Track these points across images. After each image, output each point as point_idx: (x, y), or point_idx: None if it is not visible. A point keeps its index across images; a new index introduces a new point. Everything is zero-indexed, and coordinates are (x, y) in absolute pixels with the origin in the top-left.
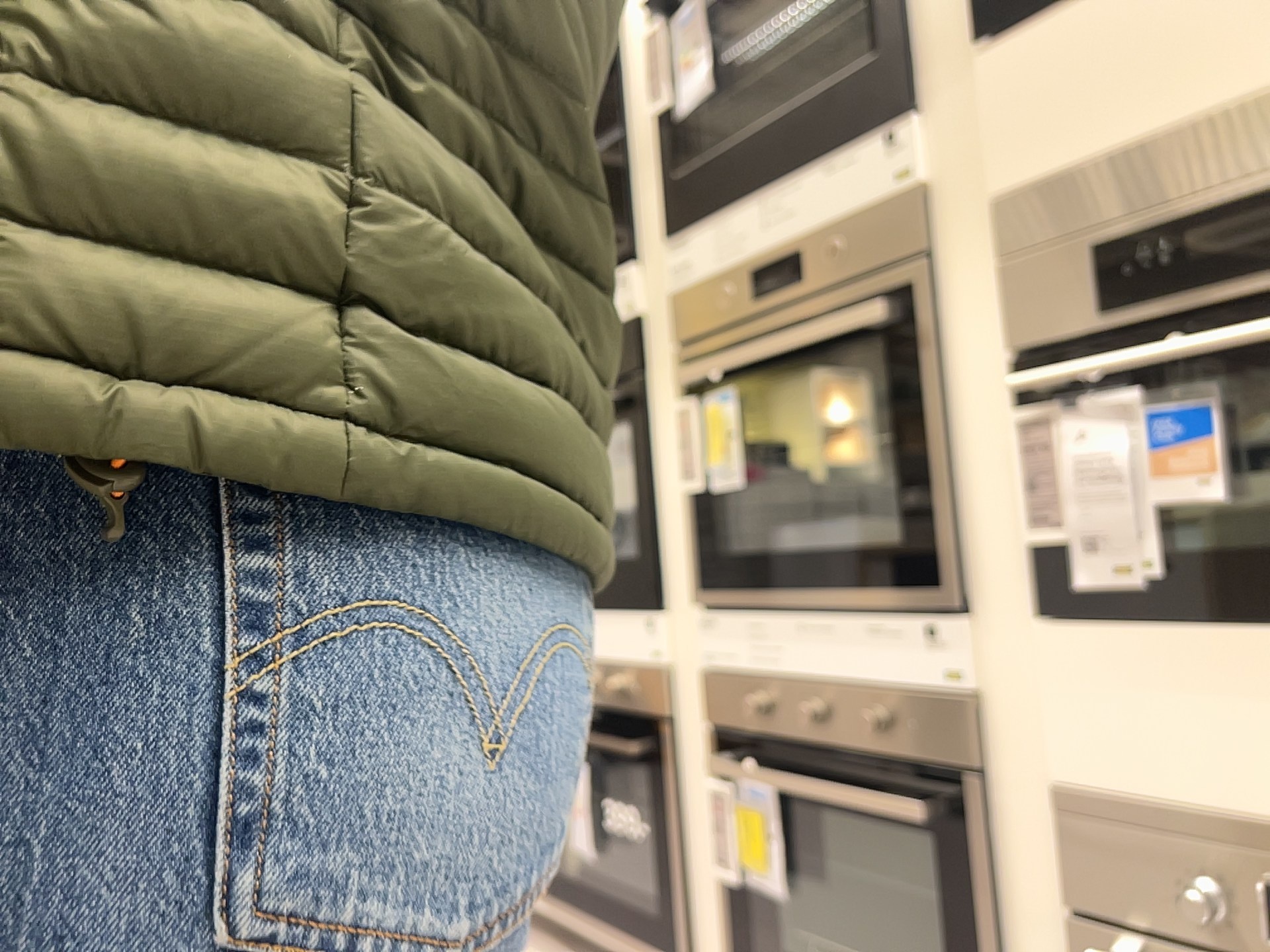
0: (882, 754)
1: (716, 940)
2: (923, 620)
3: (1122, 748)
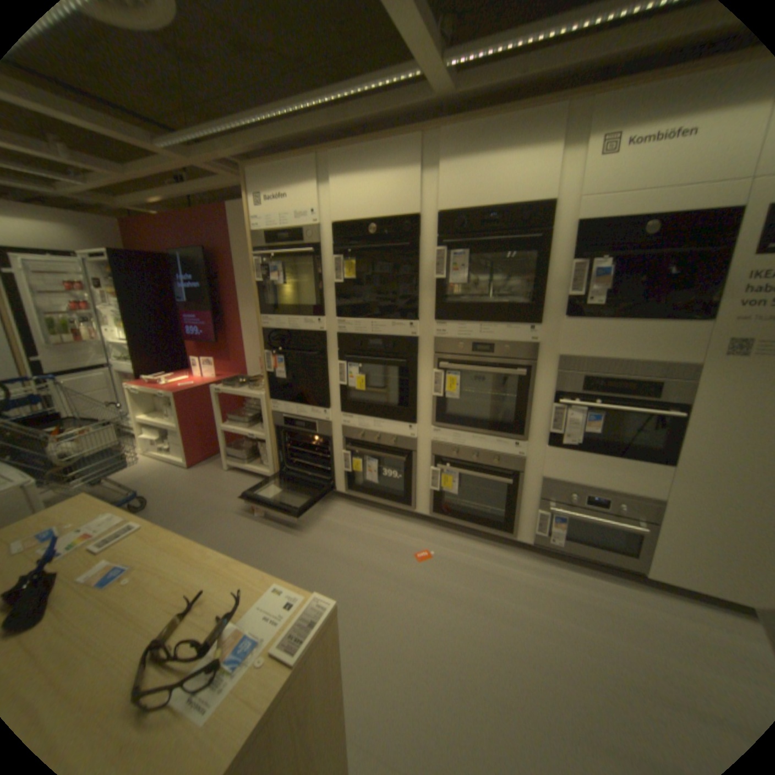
0: (494, 468)
1: (423, 502)
2: (514, 442)
3: (561, 473)
